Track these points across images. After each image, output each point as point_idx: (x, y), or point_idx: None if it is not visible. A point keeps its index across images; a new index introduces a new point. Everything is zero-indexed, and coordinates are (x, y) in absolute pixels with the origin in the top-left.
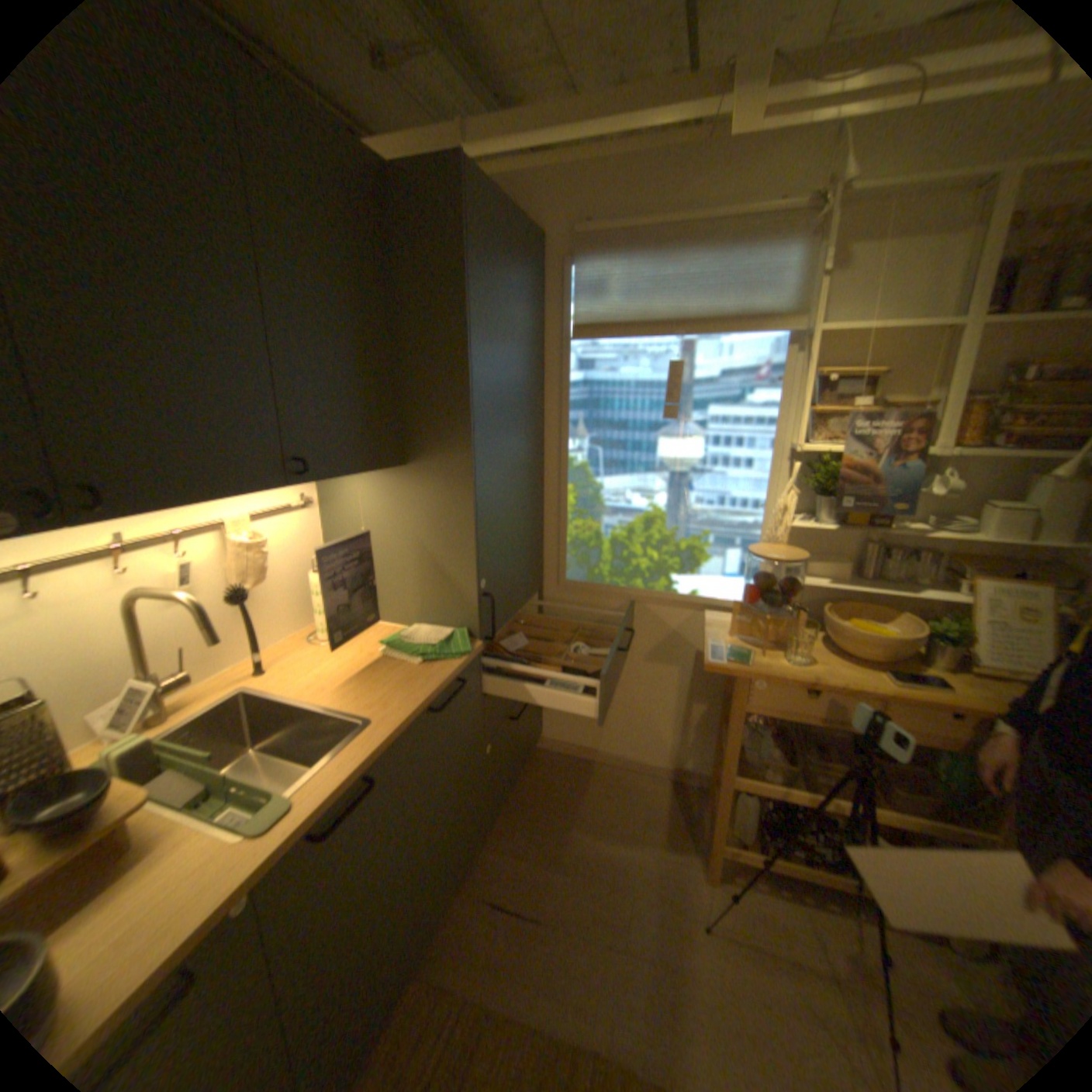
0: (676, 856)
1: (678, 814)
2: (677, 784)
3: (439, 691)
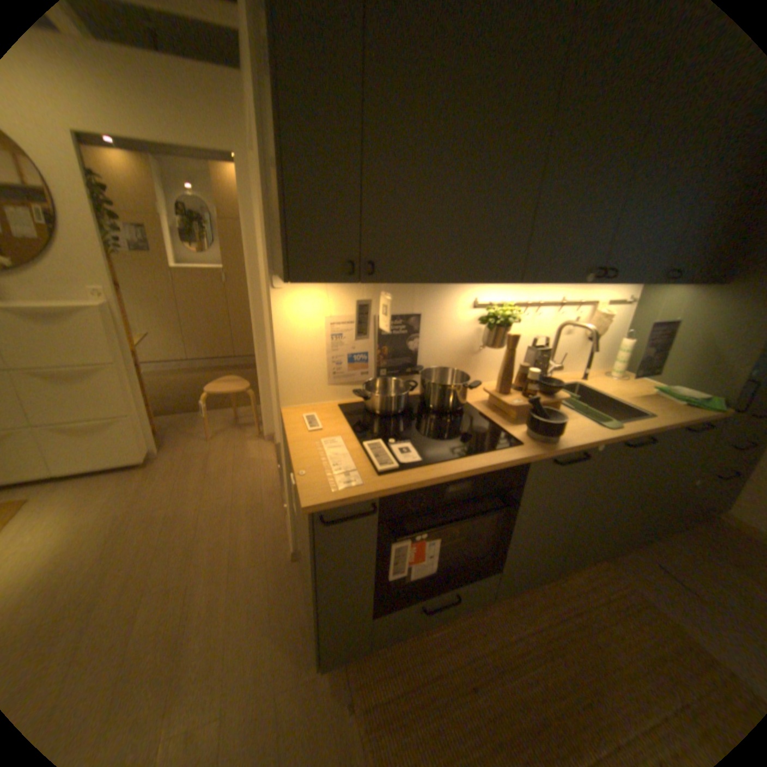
0: None
1: None
2: None
3: (700, 421)
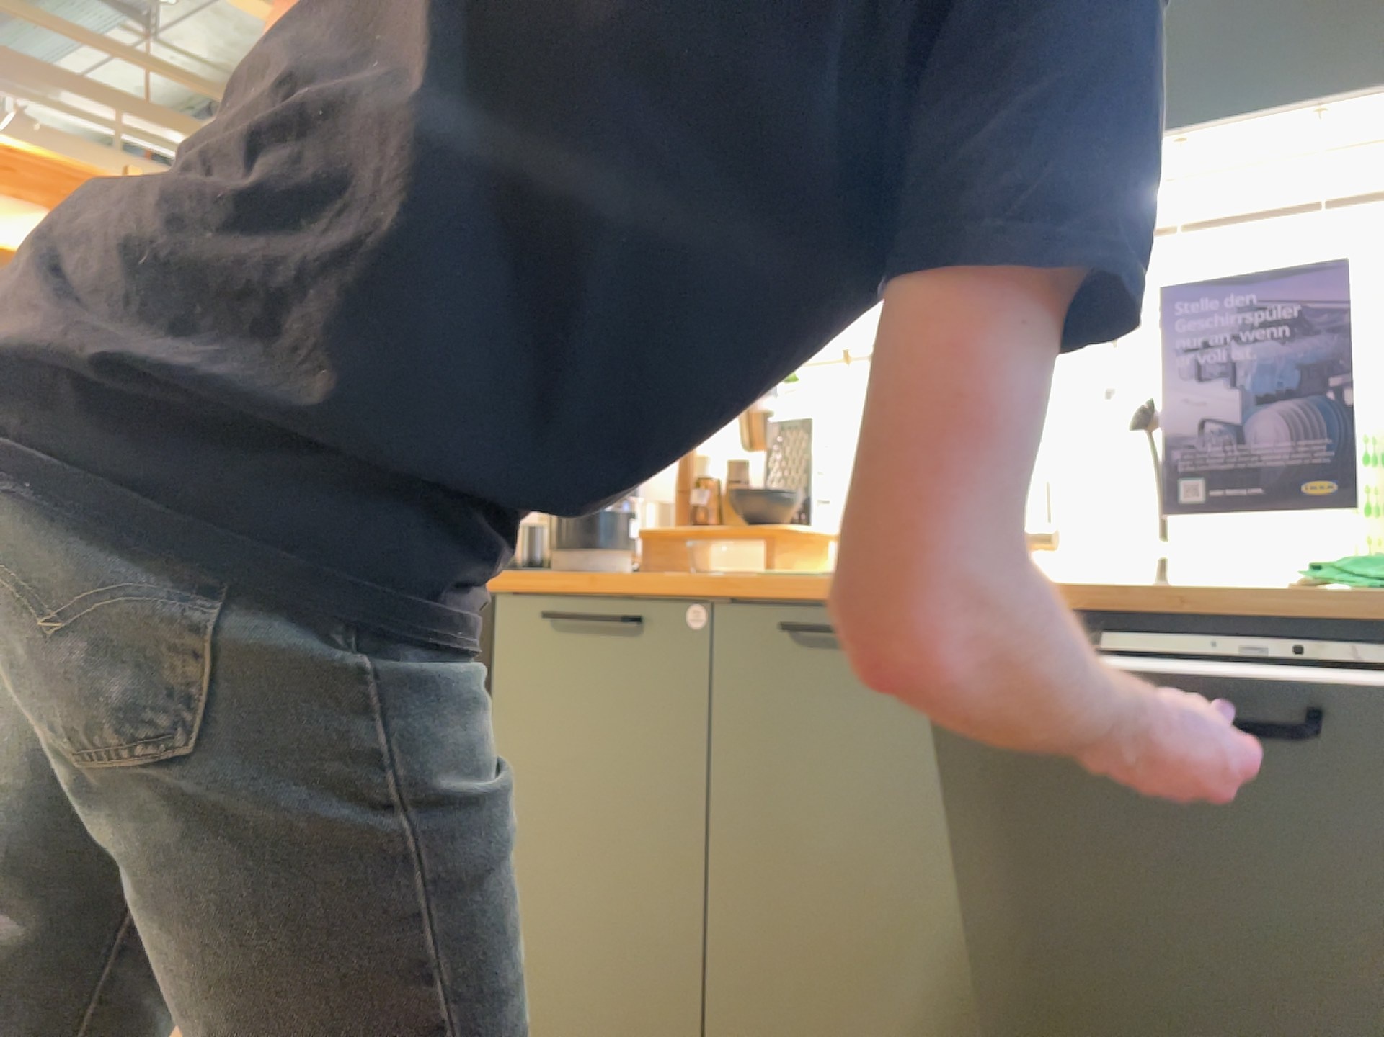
0: None
1: None
2: None
3: (1204, 606)
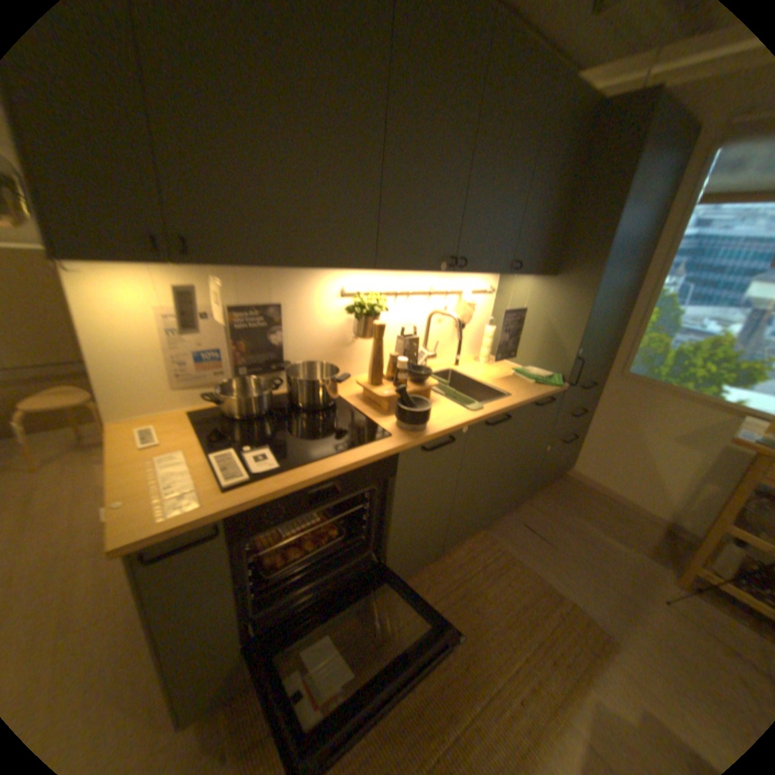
0: (656, 563)
1: (665, 546)
2: (670, 532)
3: (543, 396)
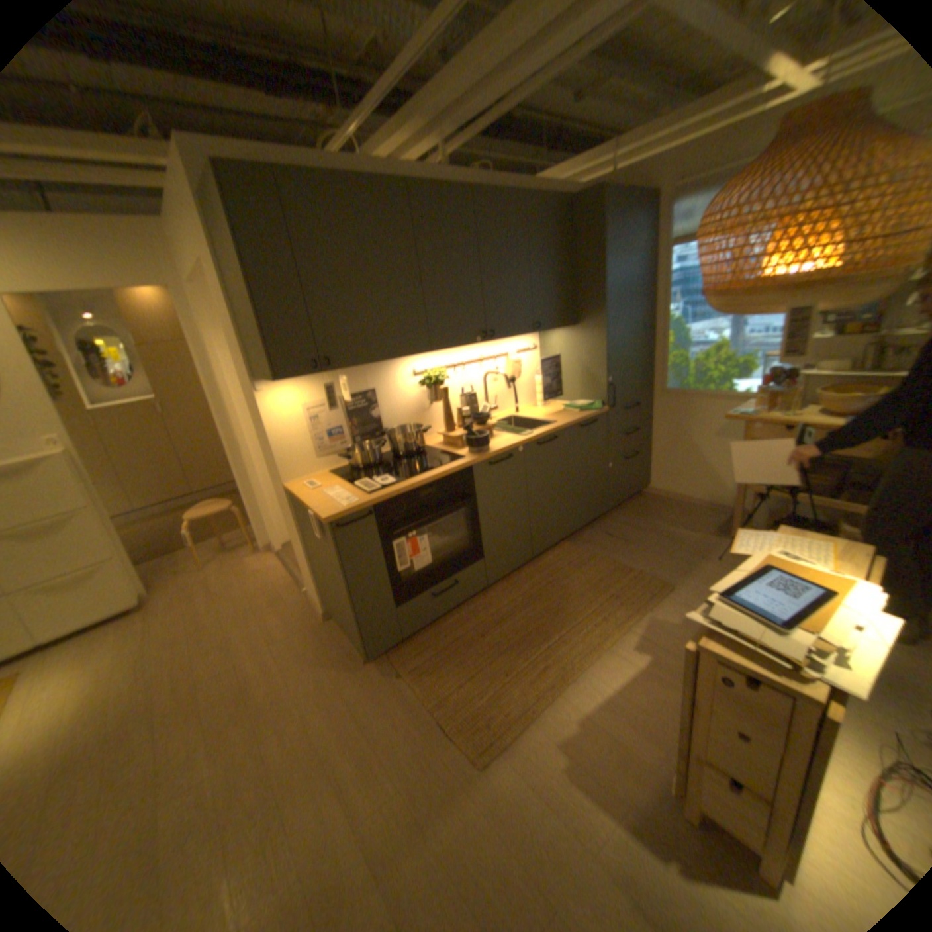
0: (715, 538)
1: (726, 526)
2: (733, 515)
3: (583, 419)
